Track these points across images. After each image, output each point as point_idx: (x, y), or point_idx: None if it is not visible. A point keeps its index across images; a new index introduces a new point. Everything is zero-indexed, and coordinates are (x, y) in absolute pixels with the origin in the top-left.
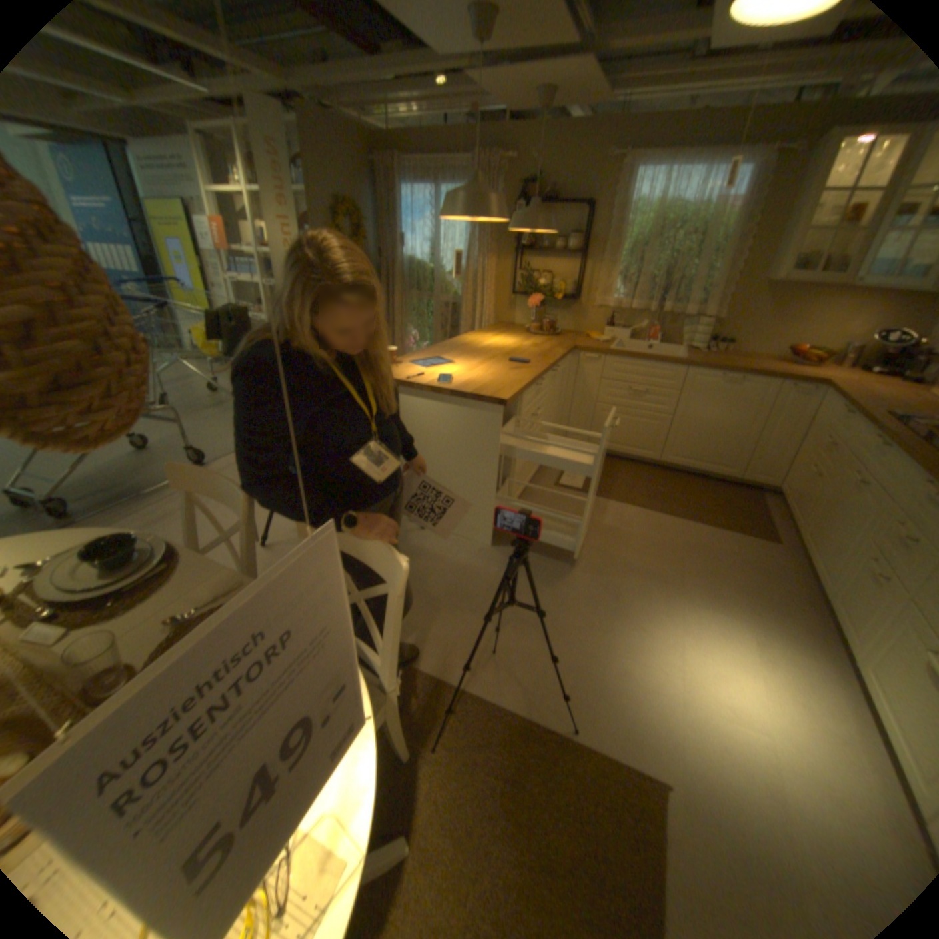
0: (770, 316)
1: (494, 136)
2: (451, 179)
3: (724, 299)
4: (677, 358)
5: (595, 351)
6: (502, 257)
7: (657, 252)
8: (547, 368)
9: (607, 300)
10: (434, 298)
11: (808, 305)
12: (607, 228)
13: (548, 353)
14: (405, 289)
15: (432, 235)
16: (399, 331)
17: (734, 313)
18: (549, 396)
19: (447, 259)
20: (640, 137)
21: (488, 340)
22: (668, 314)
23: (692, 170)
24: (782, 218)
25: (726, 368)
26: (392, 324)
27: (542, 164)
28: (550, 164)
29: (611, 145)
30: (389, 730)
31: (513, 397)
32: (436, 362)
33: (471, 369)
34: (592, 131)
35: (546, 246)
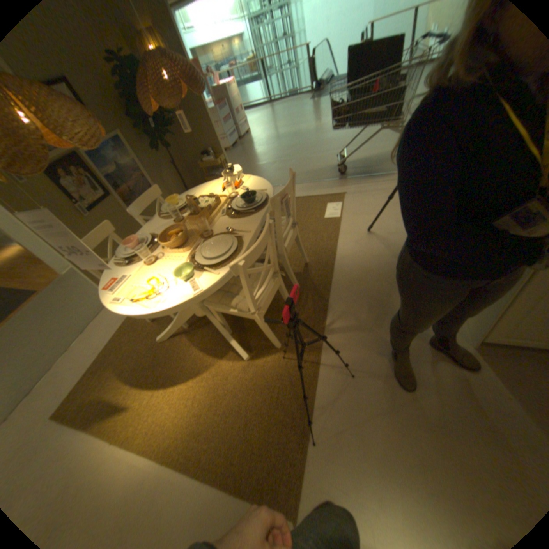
0: None
1: None
2: None
3: None
4: None
5: None
6: None
7: None
8: None
9: None
10: None
11: None
12: None
13: None
14: None
15: None
16: None
17: None
18: None
19: None
20: None
21: None
22: None
23: None
24: None
25: None
26: None
27: None
28: None
29: None
30: (261, 326)
31: None
32: None
33: None
34: None
35: None
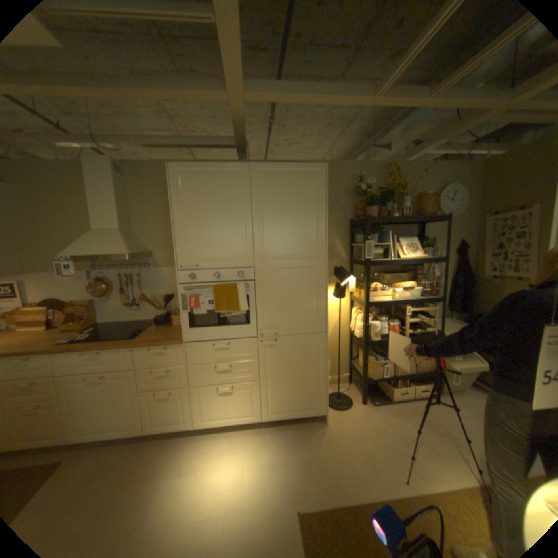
0: None
1: None
2: None
3: None
4: None
5: None
6: None
7: None
8: None
9: None
10: None
11: None
12: None
13: None
14: None
15: None
16: None
17: None
18: None
19: None
20: None
21: None
22: None
23: None
24: None
25: None
26: None
27: None
28: None
29: None
30: None
31: None
32: None
33: None
34: None
35: None
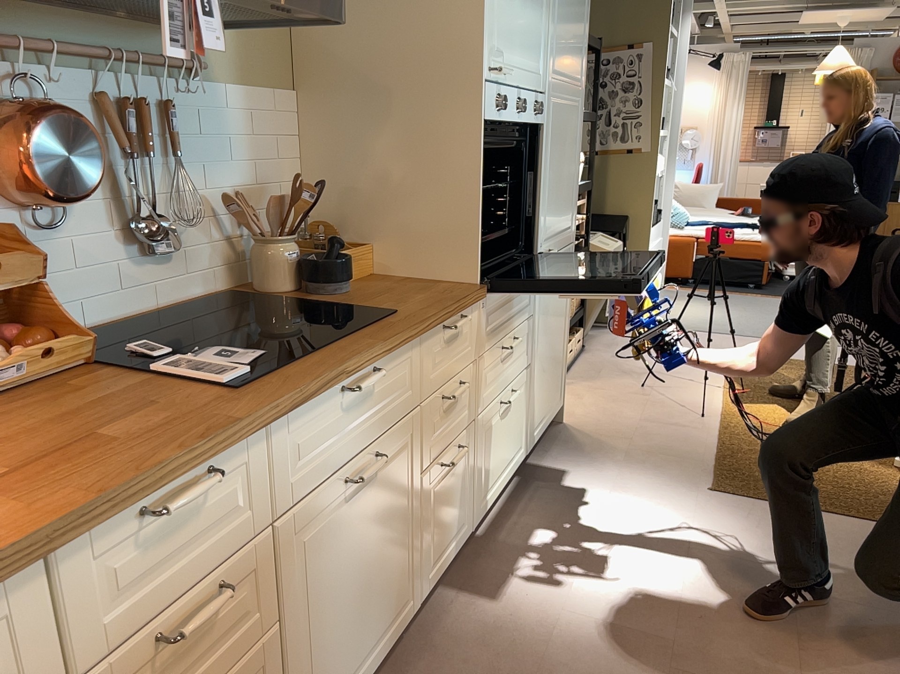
0: None
1: None
2: None
3: None
4: None
5: None
6: None
7: None
8: None
9: None
10: None
11: None
12: None
13: None
14: None
15: None
16: None
17: None
18: None
19: None
20: None
21: None
22: None
23: None
24: None
25: None
26: None
27: None
28: None
29: None
30: None
31: None
32: None
33: None
34: None
35: None
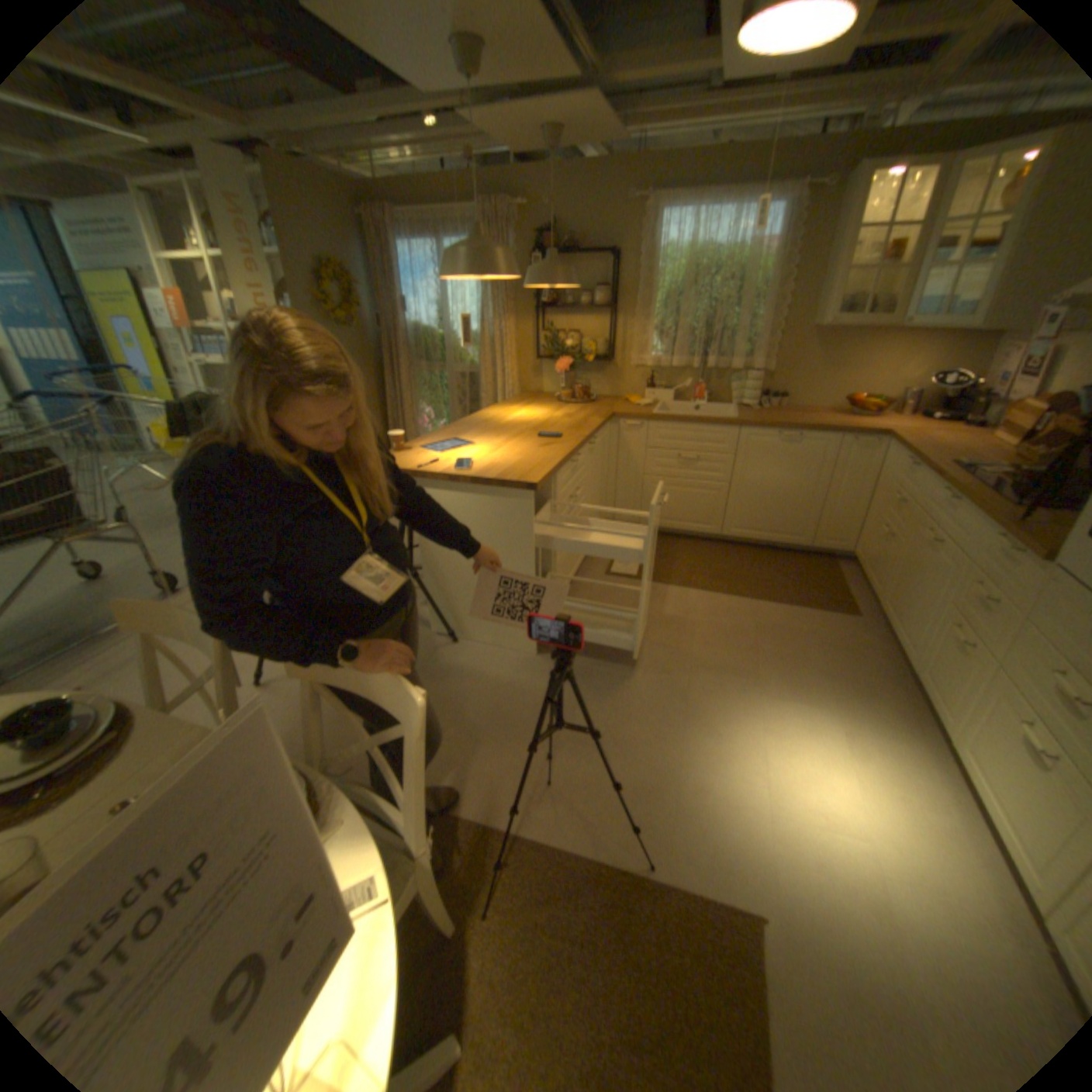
0: (822, 365)
1: (498, 182)
2: (453, 232)
3: (771, 349)
4: (727, 418)
5: (636, 417)
6: (522, 317)
7: (693, 302)
8: (583, 442)
9: (644, 358)
10: (447, 369)
11: (859, 350)
12: (635, 279)
13: (583, 424)
14: (412, 361)
15: (438, 296)
16: (410, 410)
17: (783, 364)
18: (588, 473)
19: (458, 323)
20: (661, 176)
21: (513, 413)
22: (713, 370)
23: (721, 211)
24: (821, 258)
25: (781, 426)
26: (400, 402)
27: (556, 211)
28: (565, 210)
29: (630, 186)
30: (425, 902)
31: (544, 479)
32: (453, 444)
33: (494, 450)
34: (608, 172)
35: (570, 302)
